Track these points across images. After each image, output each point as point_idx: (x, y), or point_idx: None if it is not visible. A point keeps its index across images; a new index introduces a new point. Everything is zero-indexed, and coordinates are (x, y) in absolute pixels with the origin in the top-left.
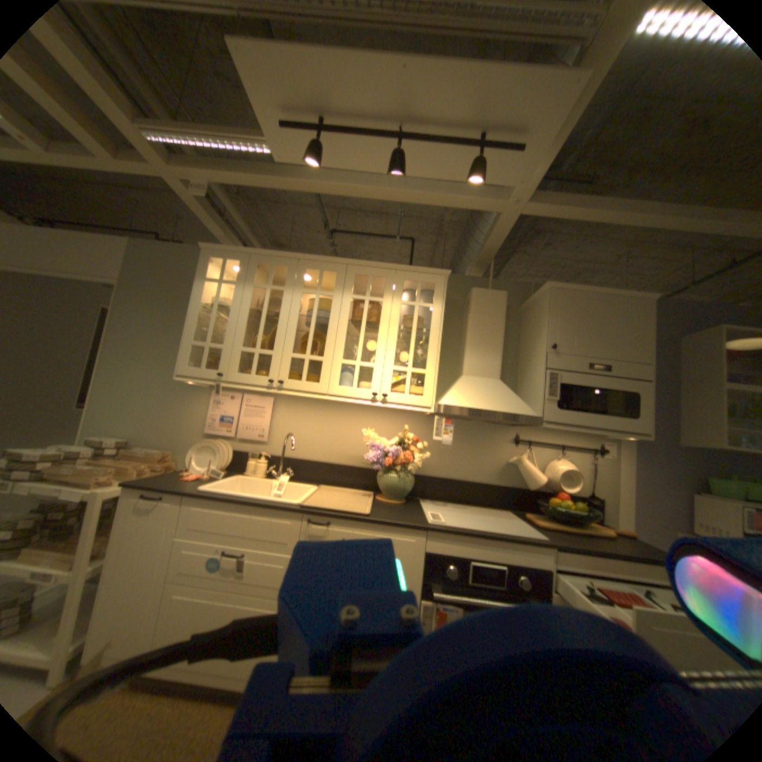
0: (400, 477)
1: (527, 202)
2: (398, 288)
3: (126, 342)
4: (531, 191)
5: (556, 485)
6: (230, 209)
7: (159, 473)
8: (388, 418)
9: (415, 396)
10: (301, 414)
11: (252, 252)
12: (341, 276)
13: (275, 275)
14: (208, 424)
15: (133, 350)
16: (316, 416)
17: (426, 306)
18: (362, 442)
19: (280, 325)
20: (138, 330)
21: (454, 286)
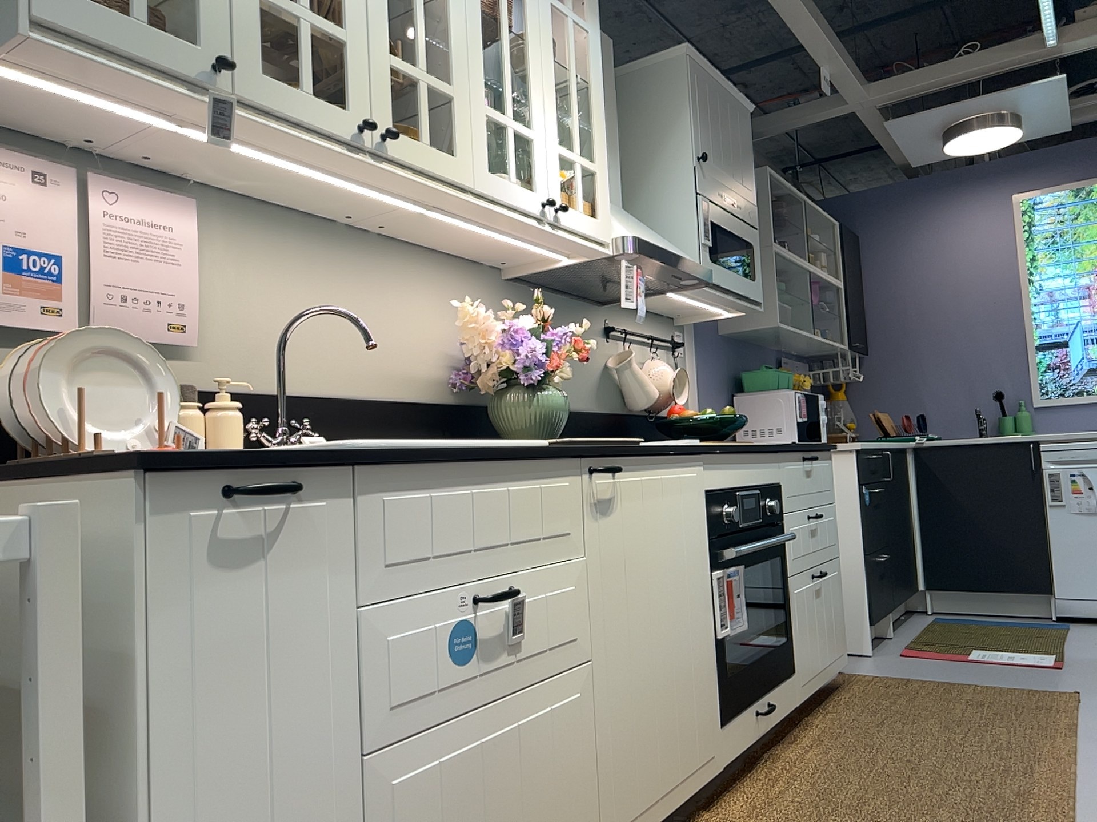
0: (553, 396)
1: None
2: None
3: None
4: None
5: (663, 397)
6: None
7: None
8: (452, 281)
9: (593, 218)
10: (273, 259)
11: None
12: None
13: None
14: None
15: None
16: (312, 267)
17: (583, 27)
18: (437, 334)
19: None
20: None
21: None
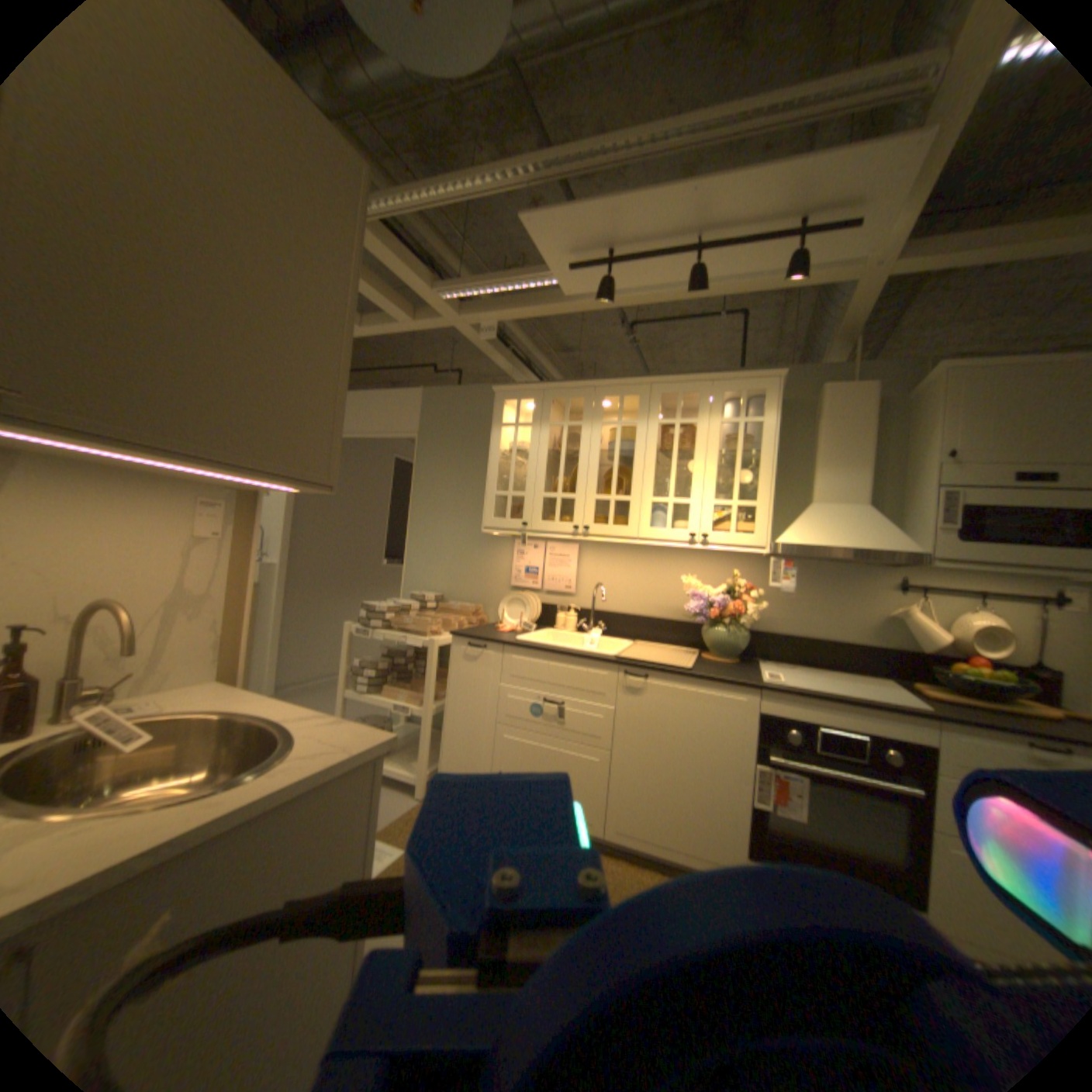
0: (730, 631)
1: (895, 259)
2: (719, 398)
3: (430, 495)
4: (898, 247)
5: (970, 647)
6: (511, 325)
7: (474, 625)
8: (715, 561)
9: (745, 534)
10: (609, 560)
11: (545, 386)
12: (645, 397)
13: (569, 405)
14: (513, 575)
15: (438, 502)
16: (626, 562)
17: (755, 420)
18: (683, 591)
19: (580, 464)
20: (440, 481)
21: (801, 380)
